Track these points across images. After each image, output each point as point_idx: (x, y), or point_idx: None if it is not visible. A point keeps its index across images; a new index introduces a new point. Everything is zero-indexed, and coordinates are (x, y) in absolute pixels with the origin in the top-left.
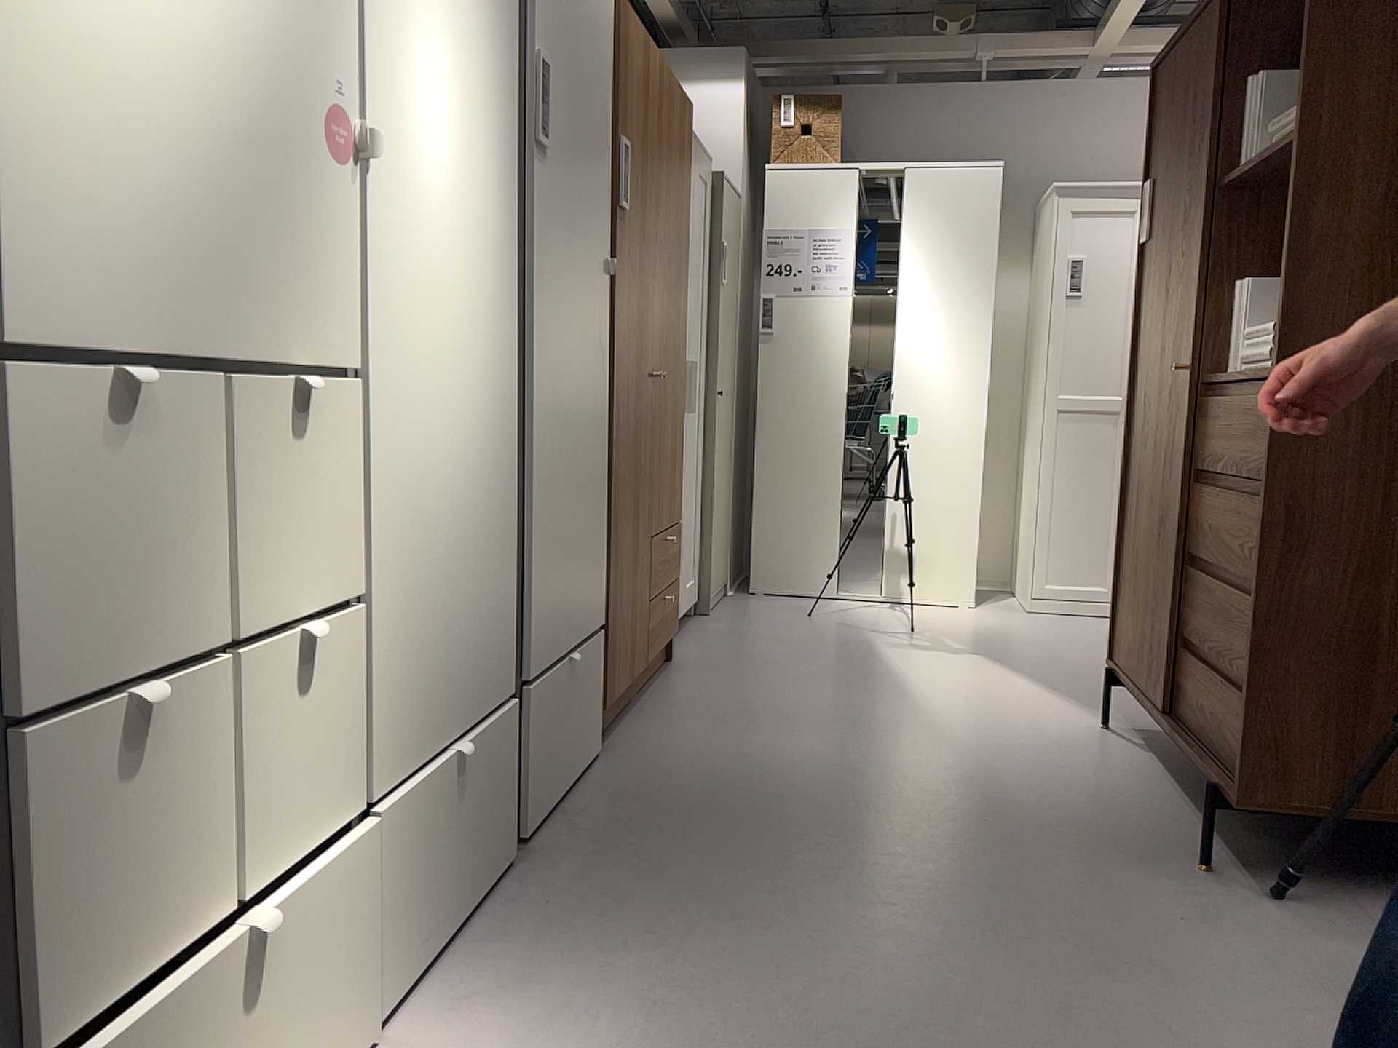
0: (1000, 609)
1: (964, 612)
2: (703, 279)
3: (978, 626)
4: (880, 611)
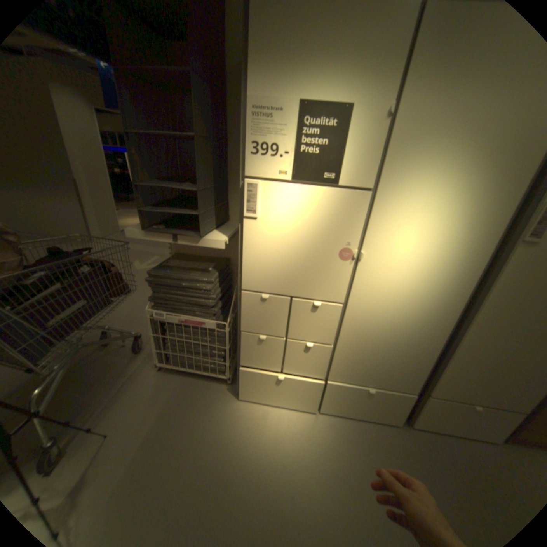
0: None
1: None
2: None
3: None
4: None
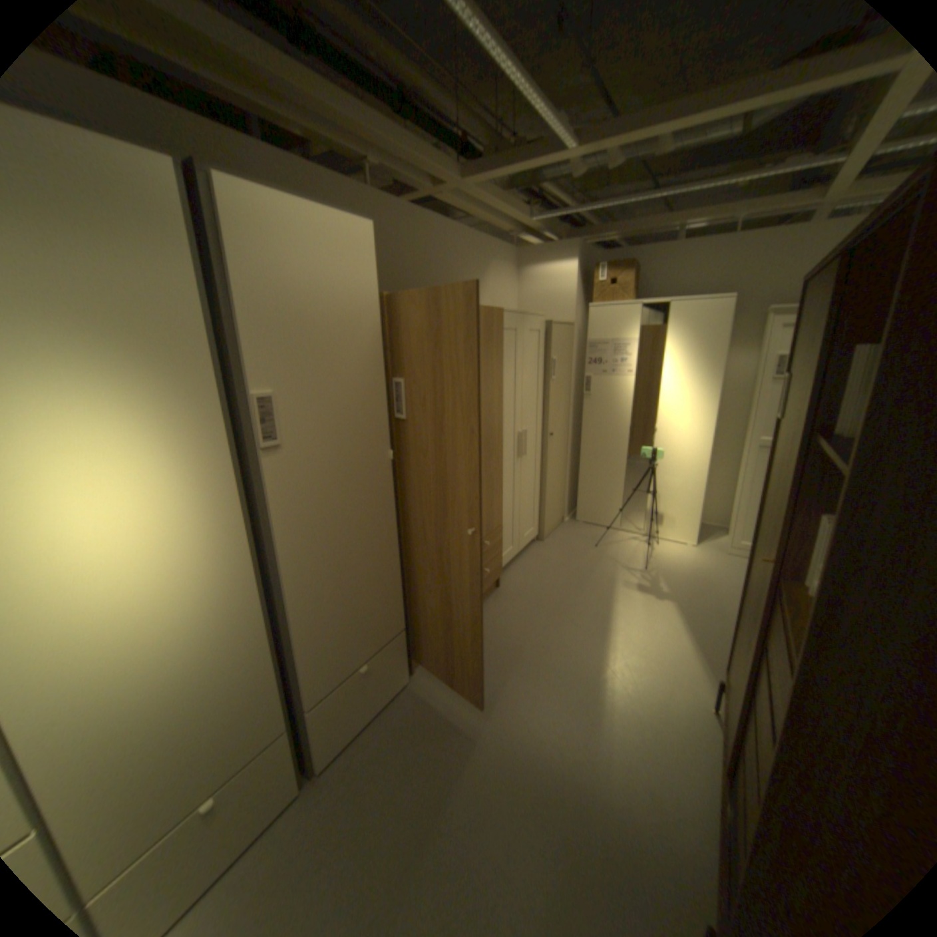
0: (711, 548)
1: (687, 551)
2: (537, 382)
3: (688, 567)
4: (637, 545)
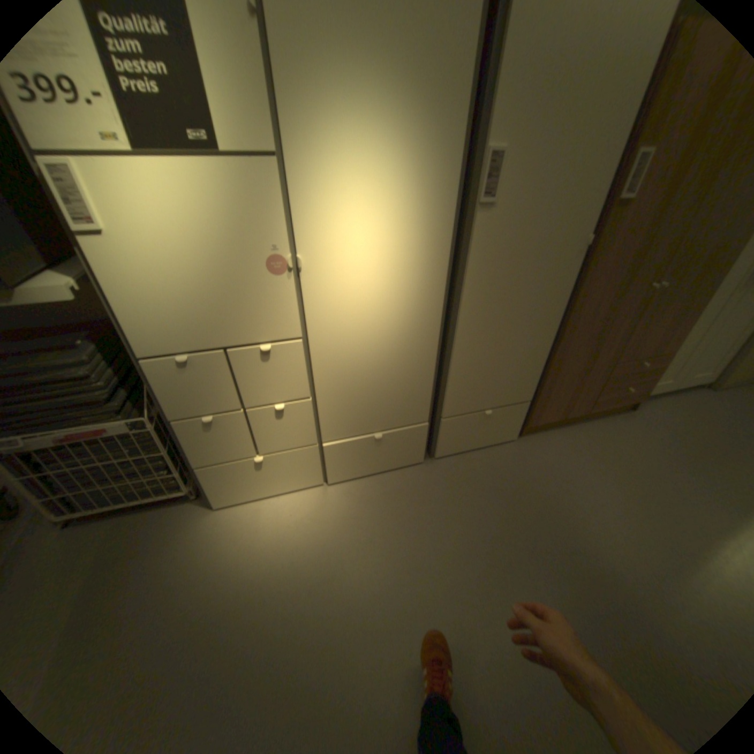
0: None
1: None
2: None
3: None
4: None
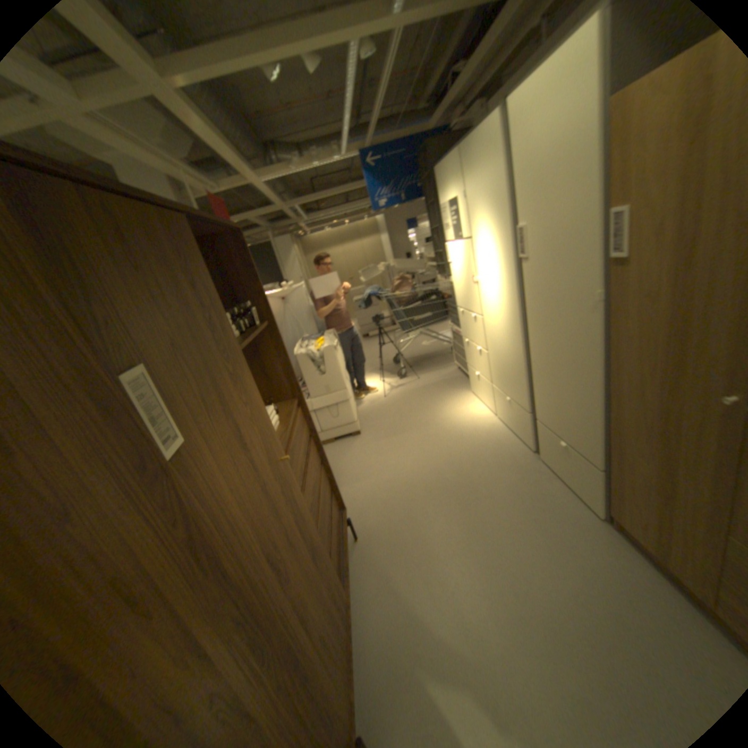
0: None
1: None
2: None
3: None
4: None
